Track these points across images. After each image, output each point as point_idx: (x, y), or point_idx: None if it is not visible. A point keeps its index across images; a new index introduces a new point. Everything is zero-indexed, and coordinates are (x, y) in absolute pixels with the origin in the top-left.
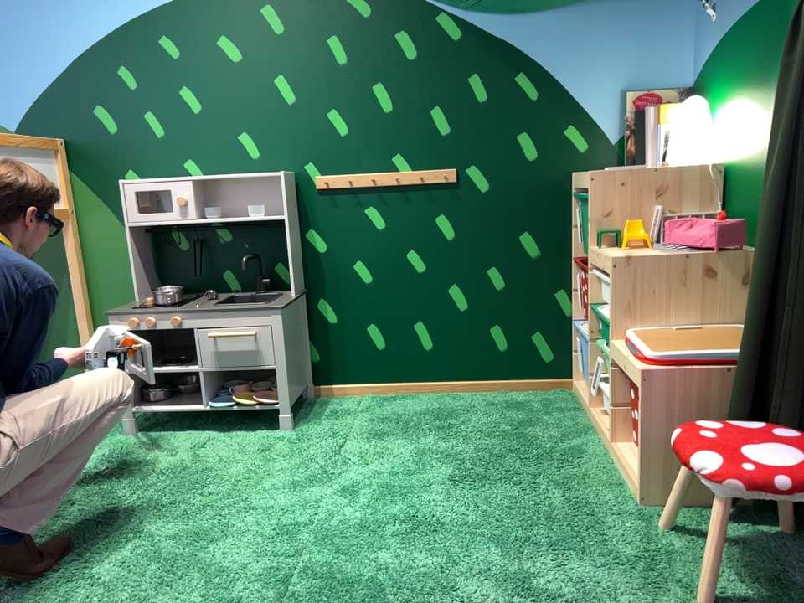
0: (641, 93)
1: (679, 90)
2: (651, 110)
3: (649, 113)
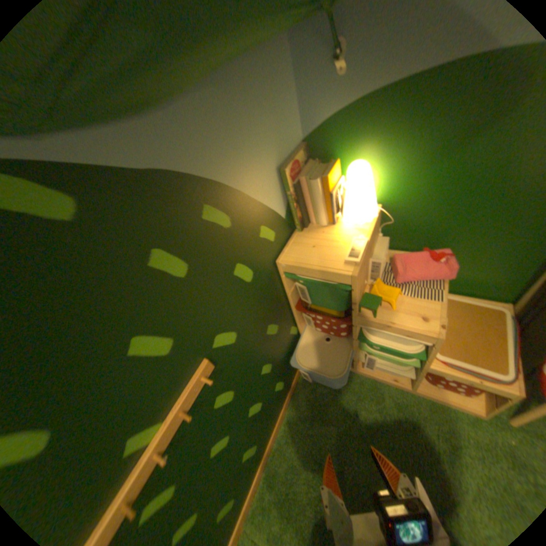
0: (293, 163)
1: (305, 147)
2: (310, 178)
3: (318, 183)
